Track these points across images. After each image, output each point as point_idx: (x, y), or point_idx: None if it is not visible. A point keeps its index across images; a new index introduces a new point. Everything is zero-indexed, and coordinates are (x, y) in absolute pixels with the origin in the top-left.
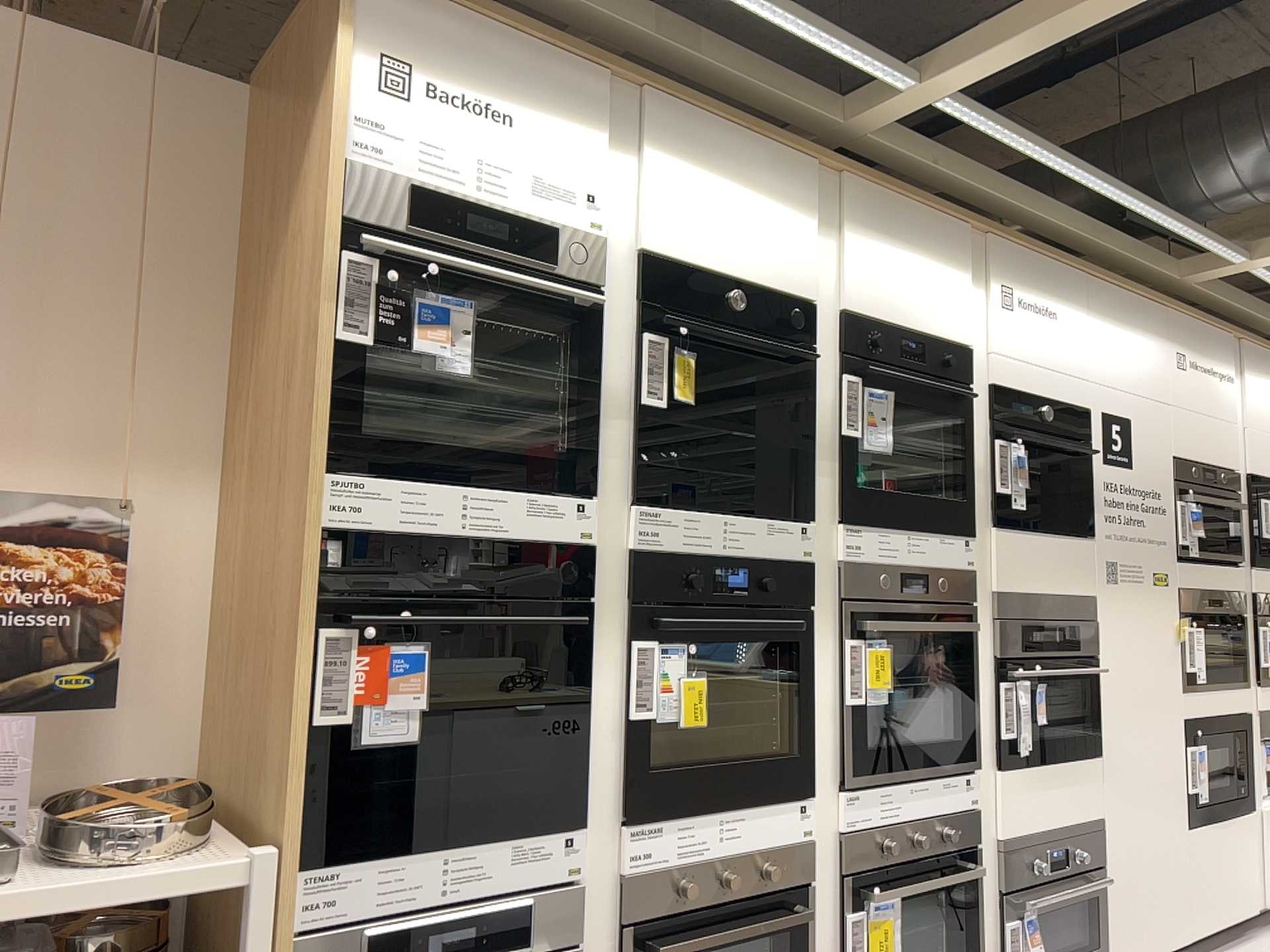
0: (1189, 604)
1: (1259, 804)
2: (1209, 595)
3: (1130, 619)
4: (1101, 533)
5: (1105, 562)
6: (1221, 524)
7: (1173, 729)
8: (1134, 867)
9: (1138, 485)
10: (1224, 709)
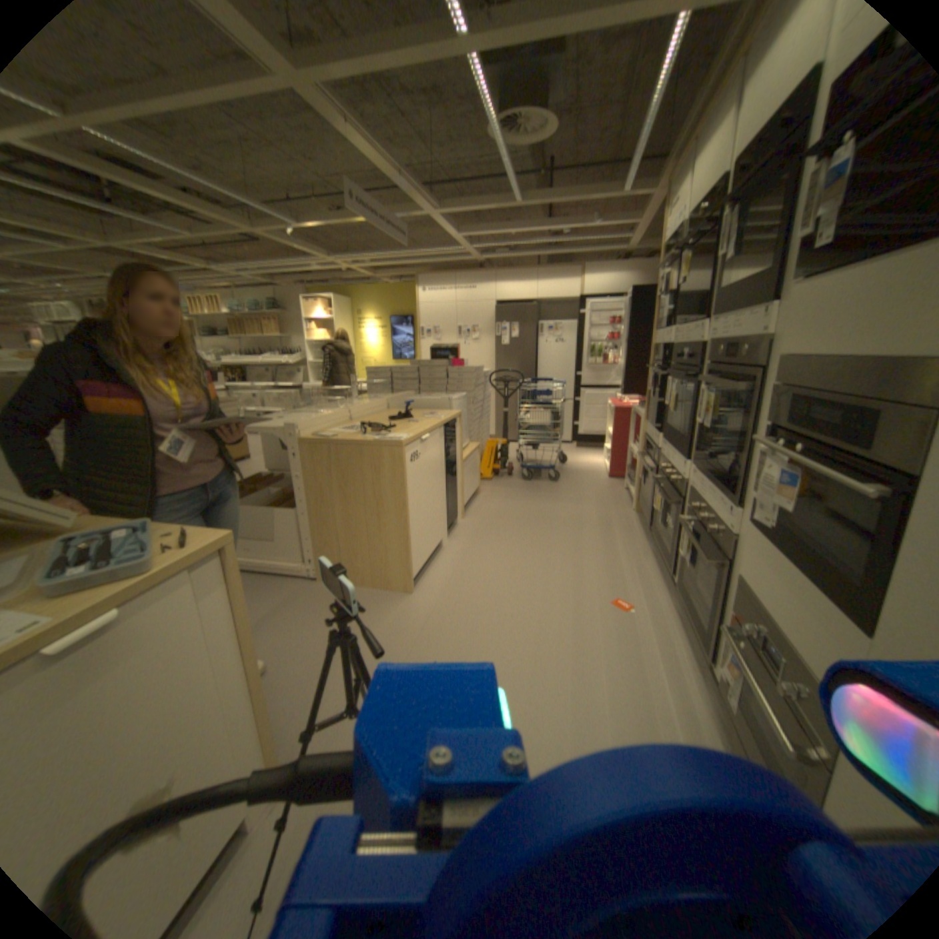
0: None
1: None
2: None
3: None
4: None
5: None
6: None
7: None
8: None
9: None
10: None
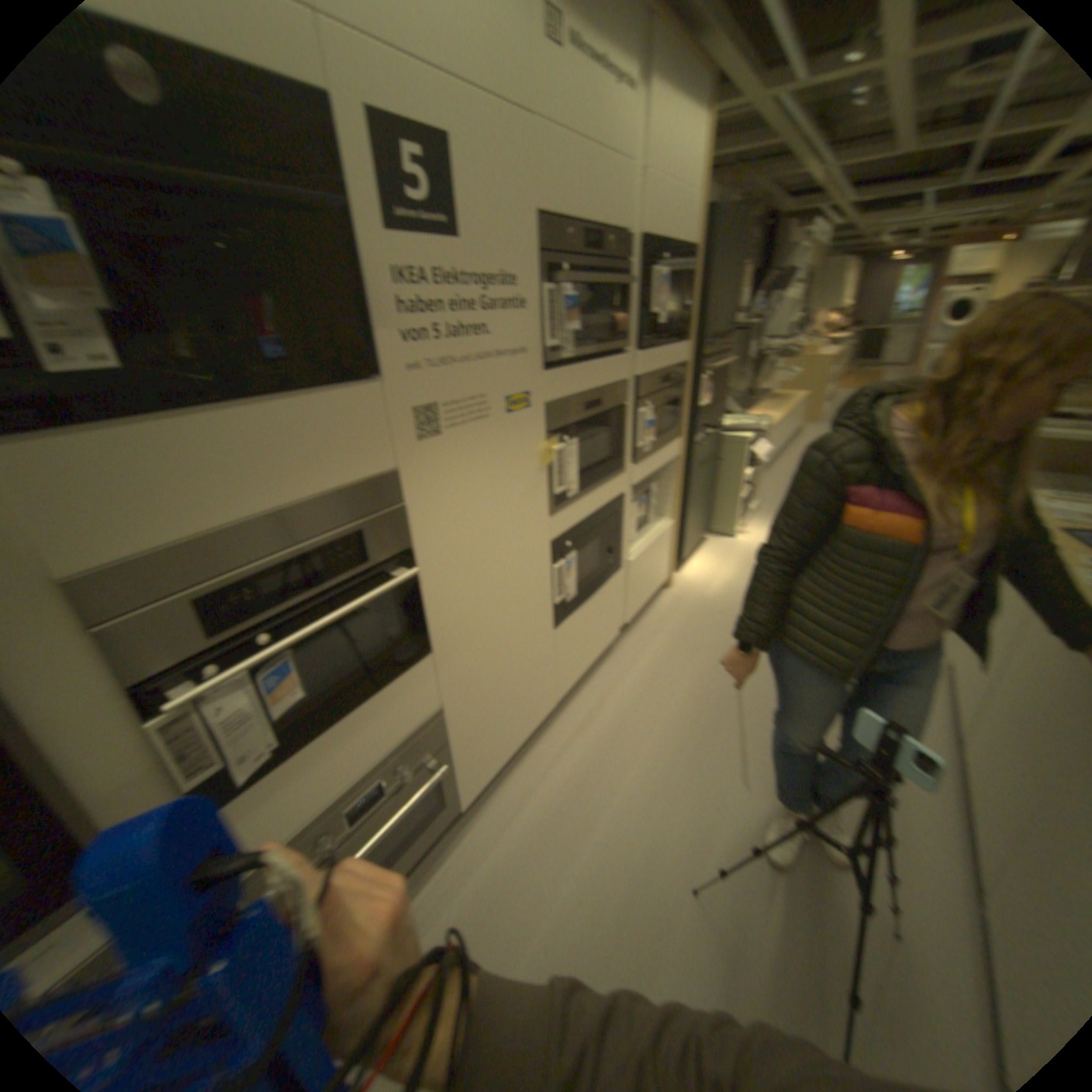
0: (559, 418)
1: (623, 558)
2: (586, 398)
3: (467, 473)
4: (395, 362)
5: (411, 408)
6: (608, 305)
7: (535, 559)
8: (487, 711)
9: (474, 263)
10: (596, 506)
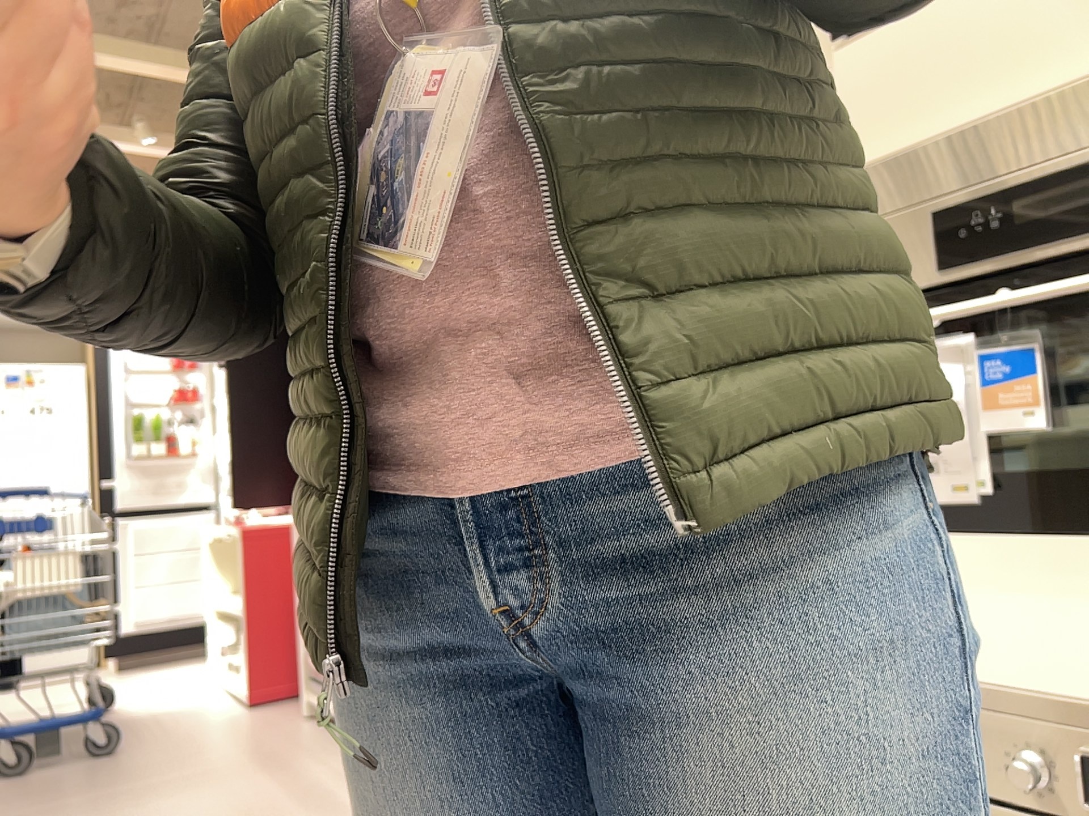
0: None
1: None
2: None
3: None
4: None
5: None
6: None
7: None
8: None
9: None
10: None
